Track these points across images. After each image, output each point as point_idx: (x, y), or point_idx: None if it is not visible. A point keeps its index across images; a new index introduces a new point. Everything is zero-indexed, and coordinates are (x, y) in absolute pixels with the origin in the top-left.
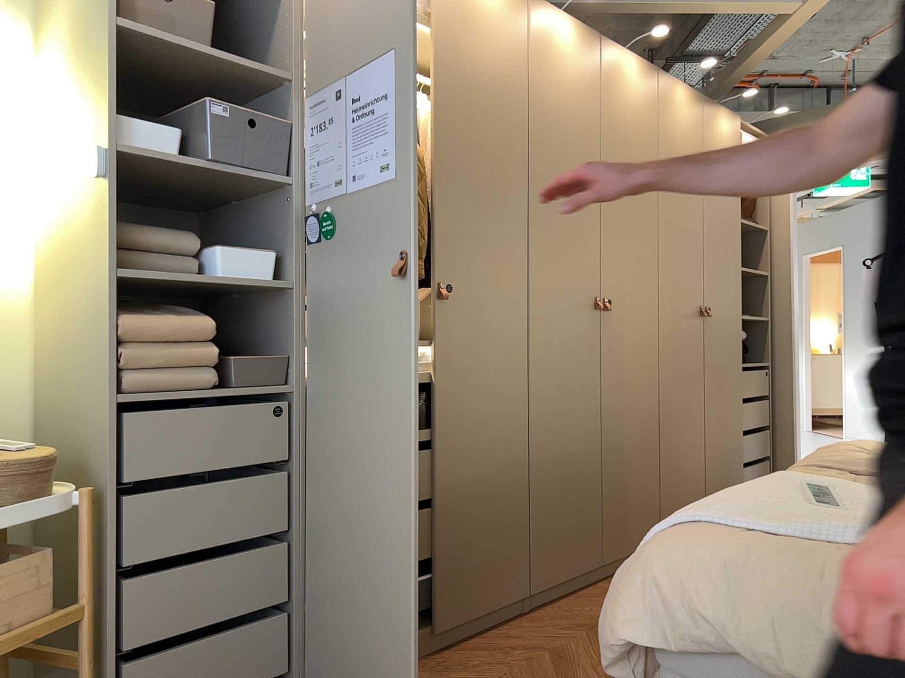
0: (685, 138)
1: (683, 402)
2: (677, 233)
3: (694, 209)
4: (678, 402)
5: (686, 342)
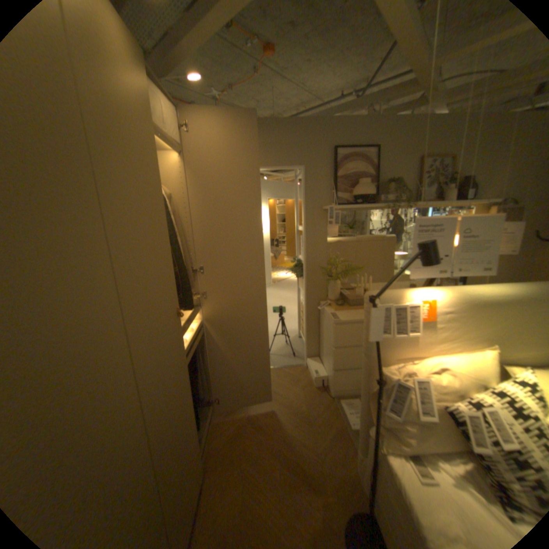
0: (129, 105)
1: (175, 424)
2: (139, 246)
3: (155, 207)
4: (172, 433)
5: (170, 362)
